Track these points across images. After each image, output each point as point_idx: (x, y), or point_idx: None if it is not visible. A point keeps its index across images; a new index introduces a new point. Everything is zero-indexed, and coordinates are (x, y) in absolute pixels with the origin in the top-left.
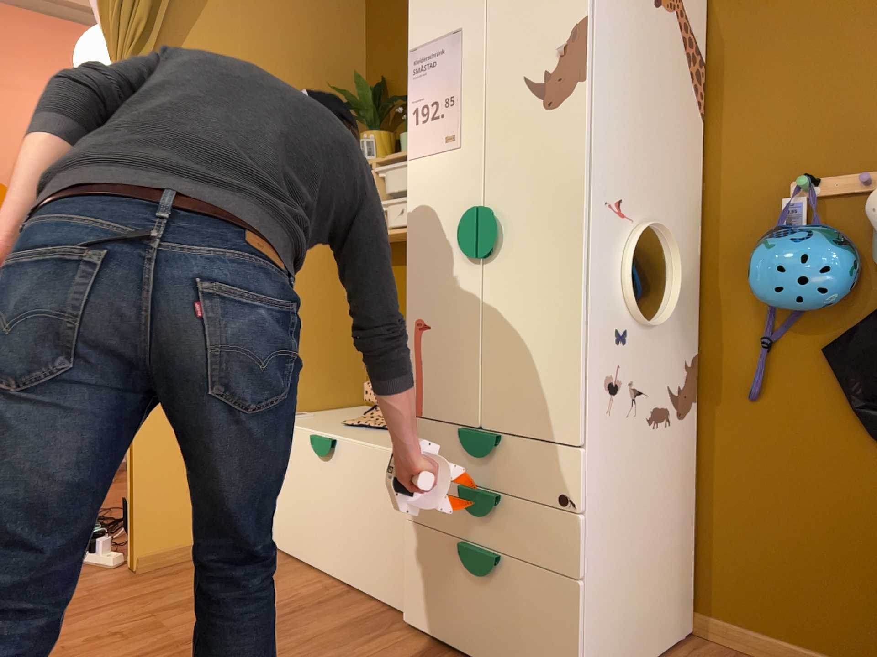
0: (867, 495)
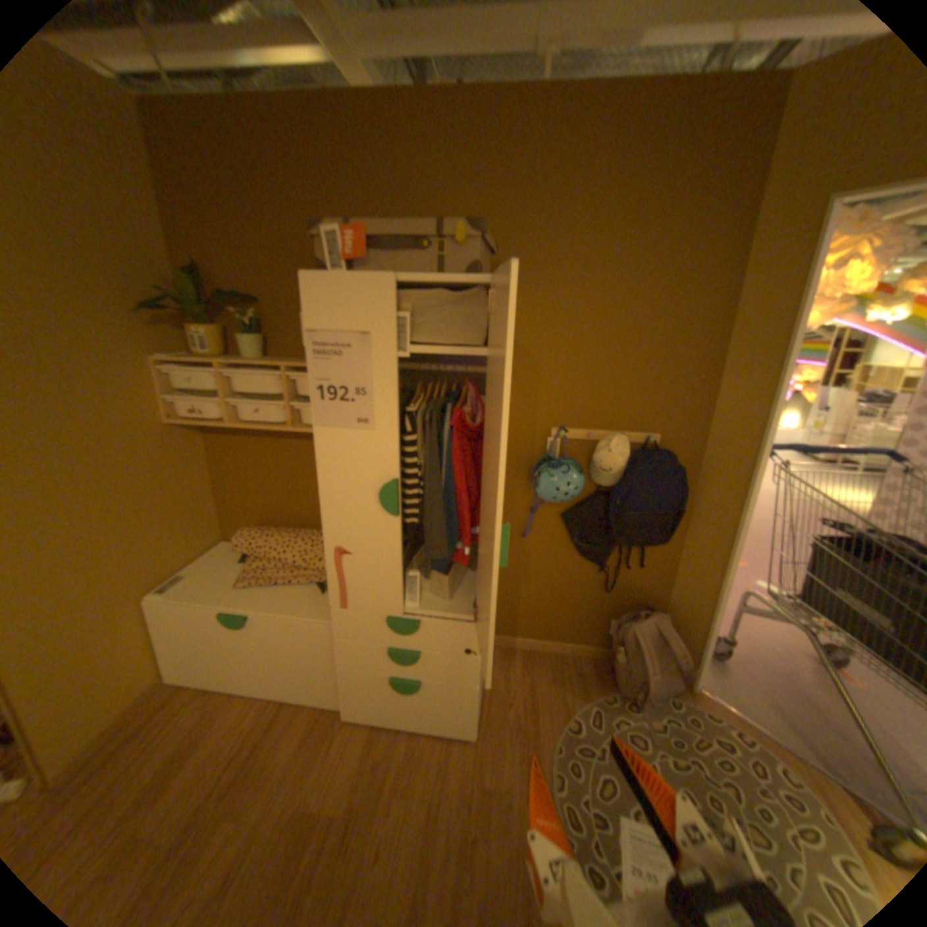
0: (573, 578)
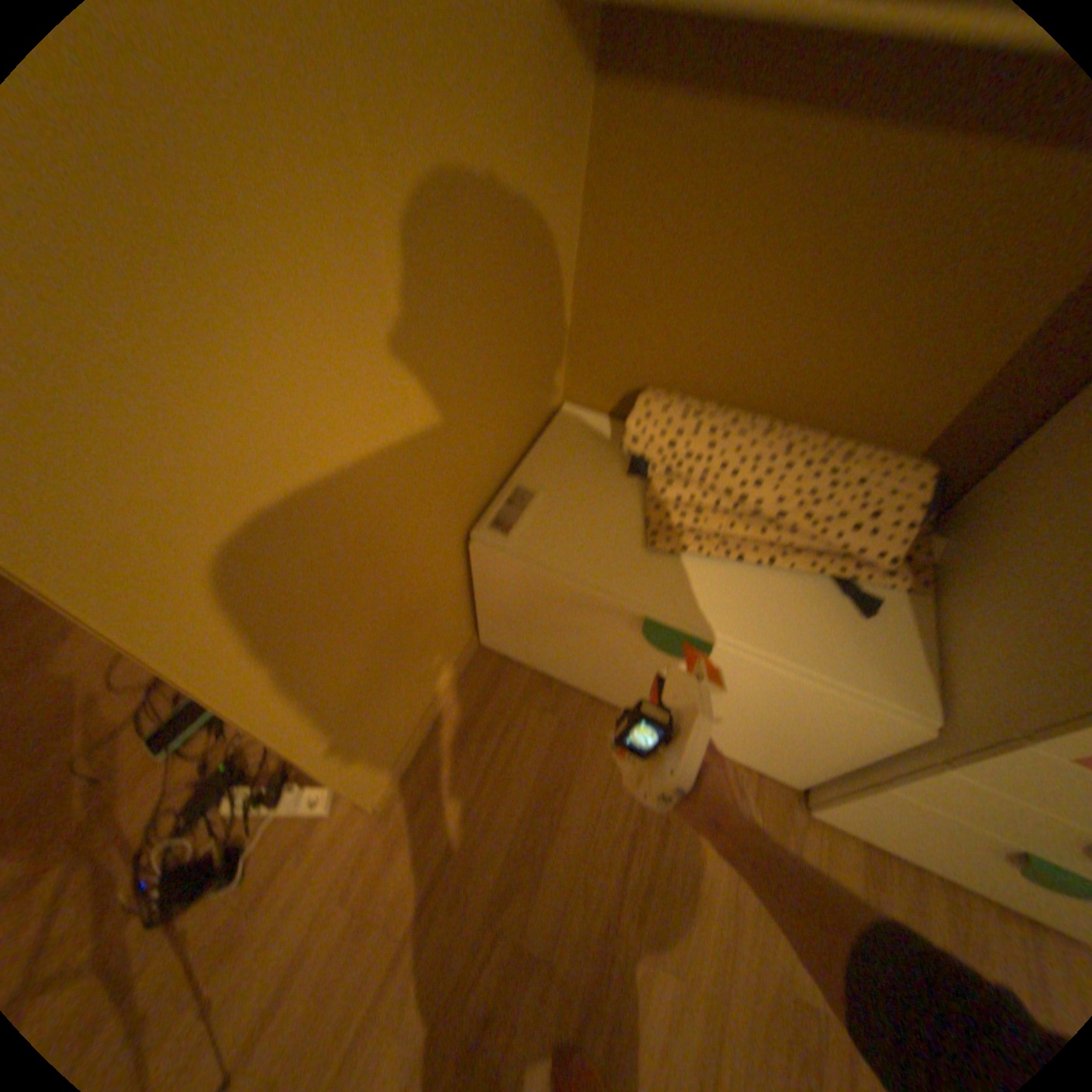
0: None
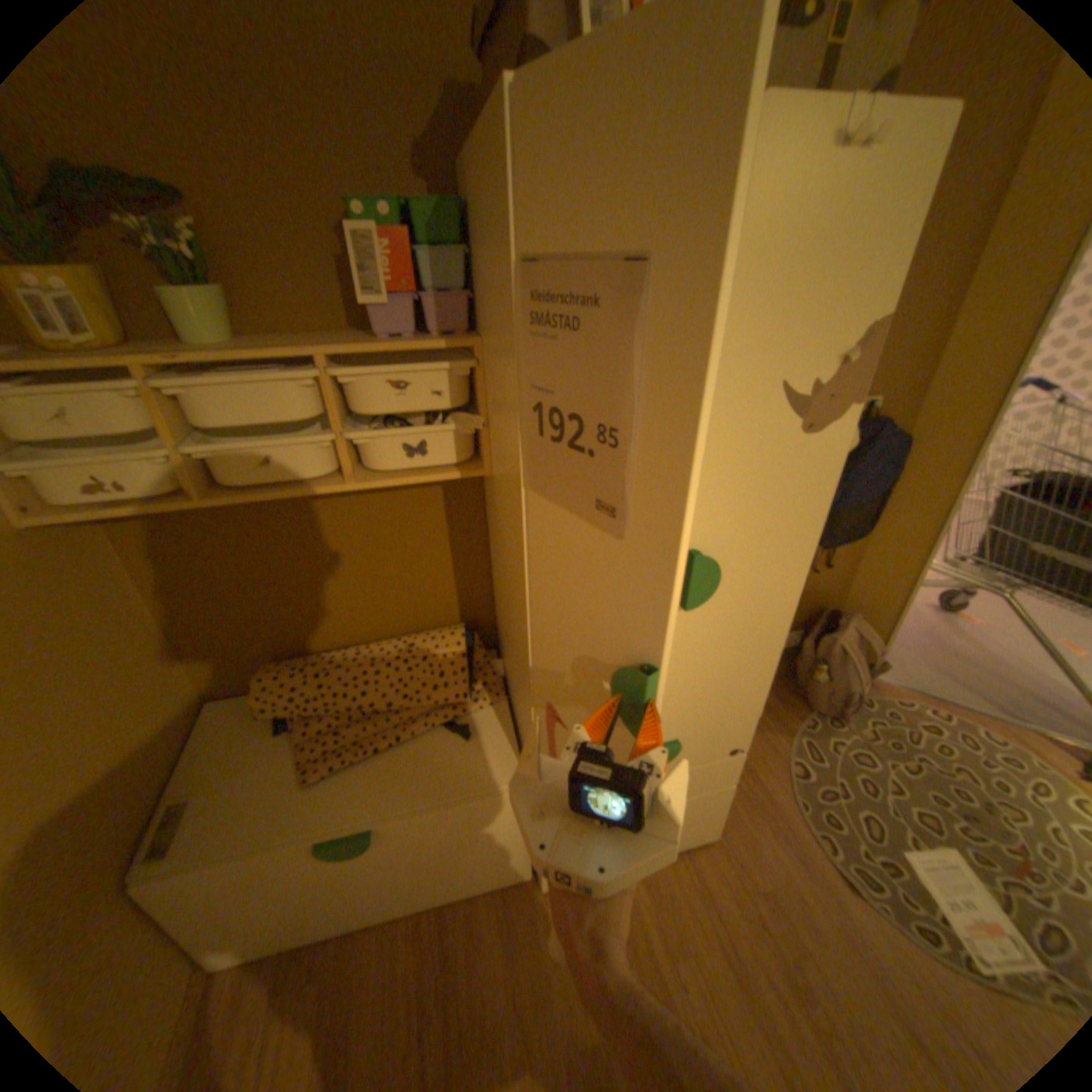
0: None
